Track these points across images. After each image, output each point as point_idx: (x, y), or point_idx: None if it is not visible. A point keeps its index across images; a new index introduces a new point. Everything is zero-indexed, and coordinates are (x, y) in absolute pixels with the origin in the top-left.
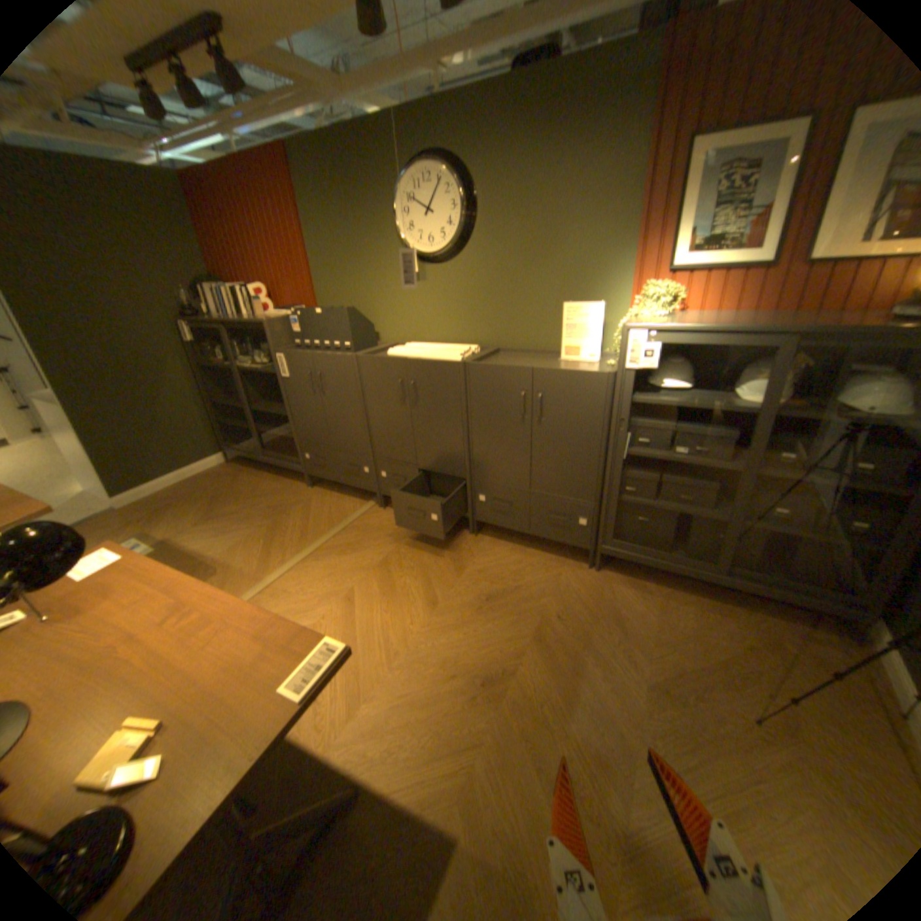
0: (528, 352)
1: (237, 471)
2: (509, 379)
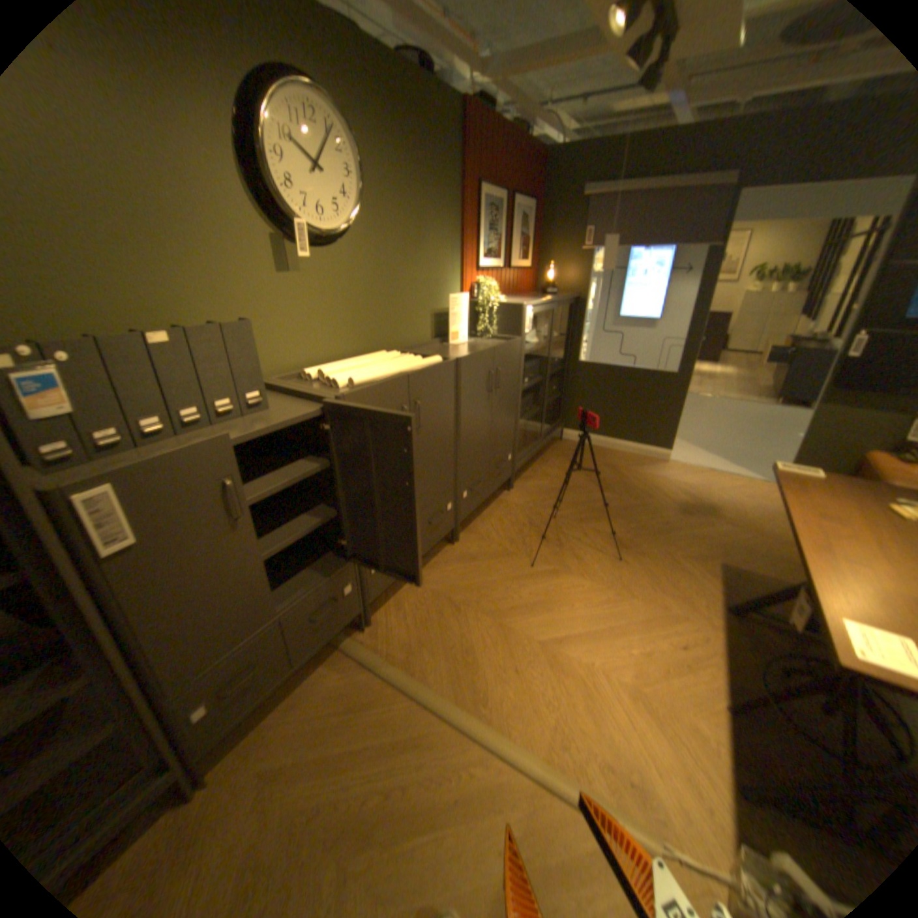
0: (420, 347)
1: None
2: (483, 362)
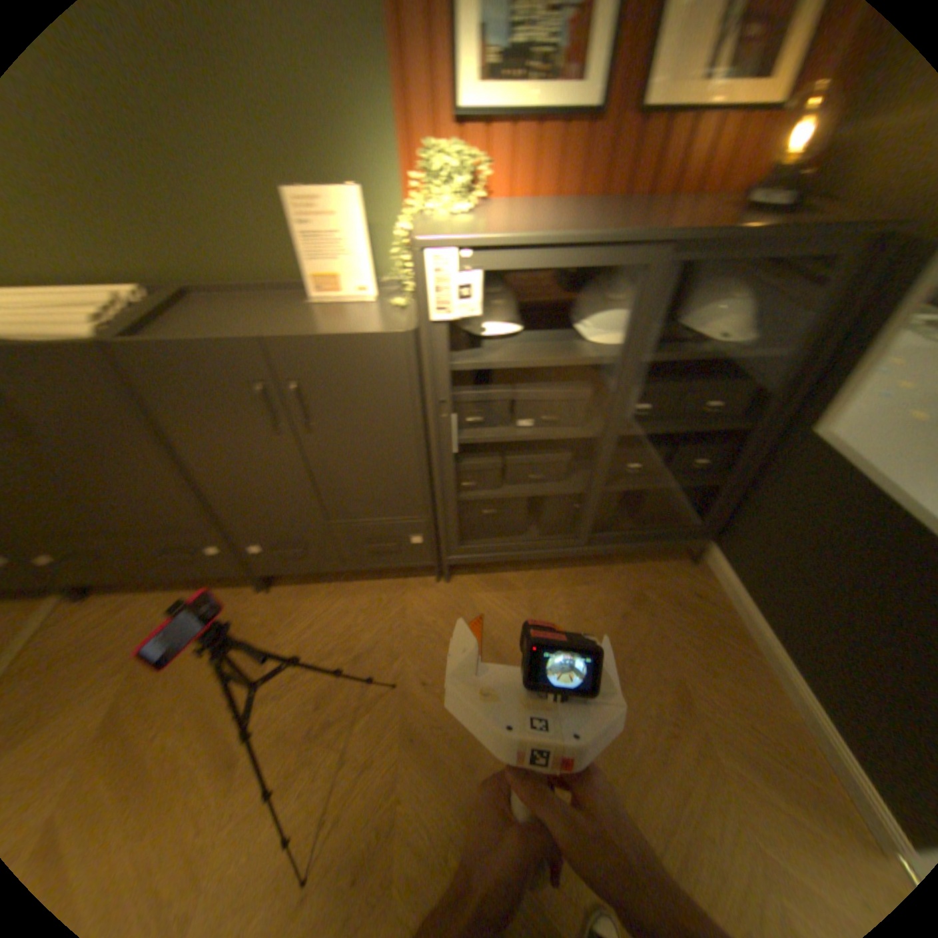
0: (244, 290)
1: None
2: (218, 363)
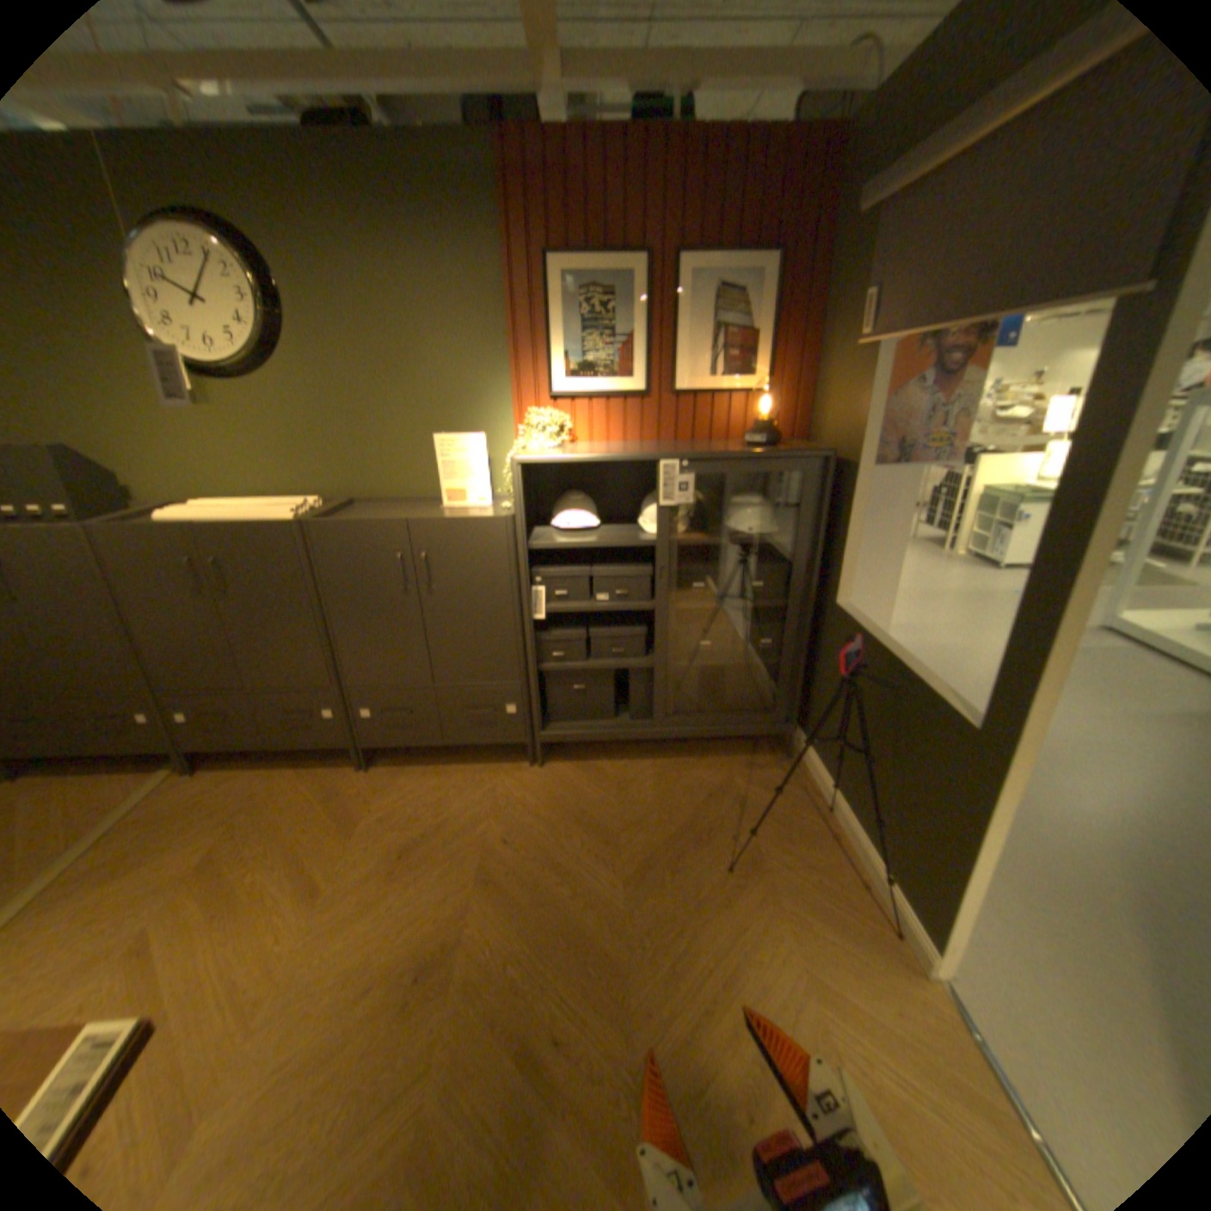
0: (397, 502)
1: None
2: (376, 537)
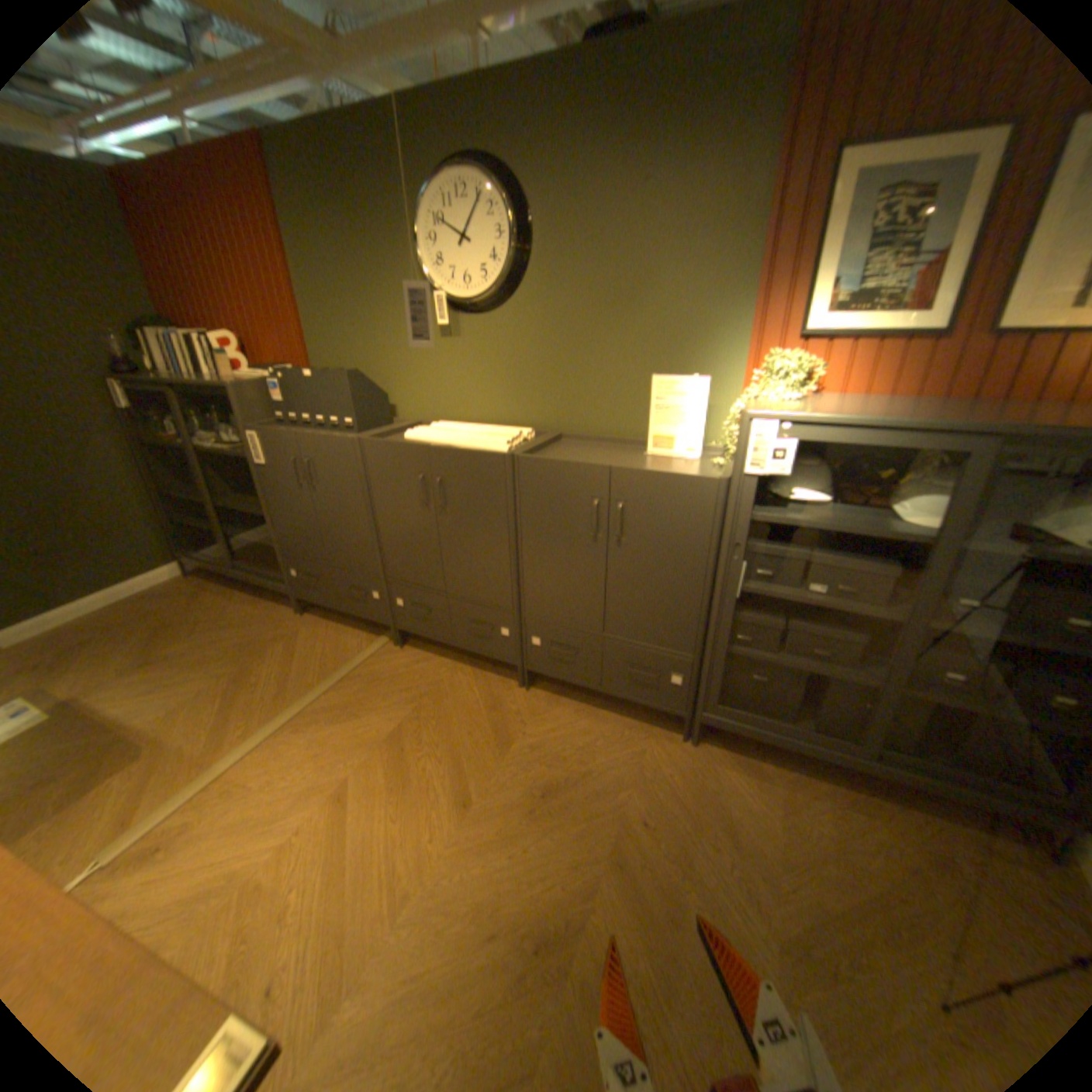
0: (601, 441)
1: (197, 588)
2: (577, 481)
